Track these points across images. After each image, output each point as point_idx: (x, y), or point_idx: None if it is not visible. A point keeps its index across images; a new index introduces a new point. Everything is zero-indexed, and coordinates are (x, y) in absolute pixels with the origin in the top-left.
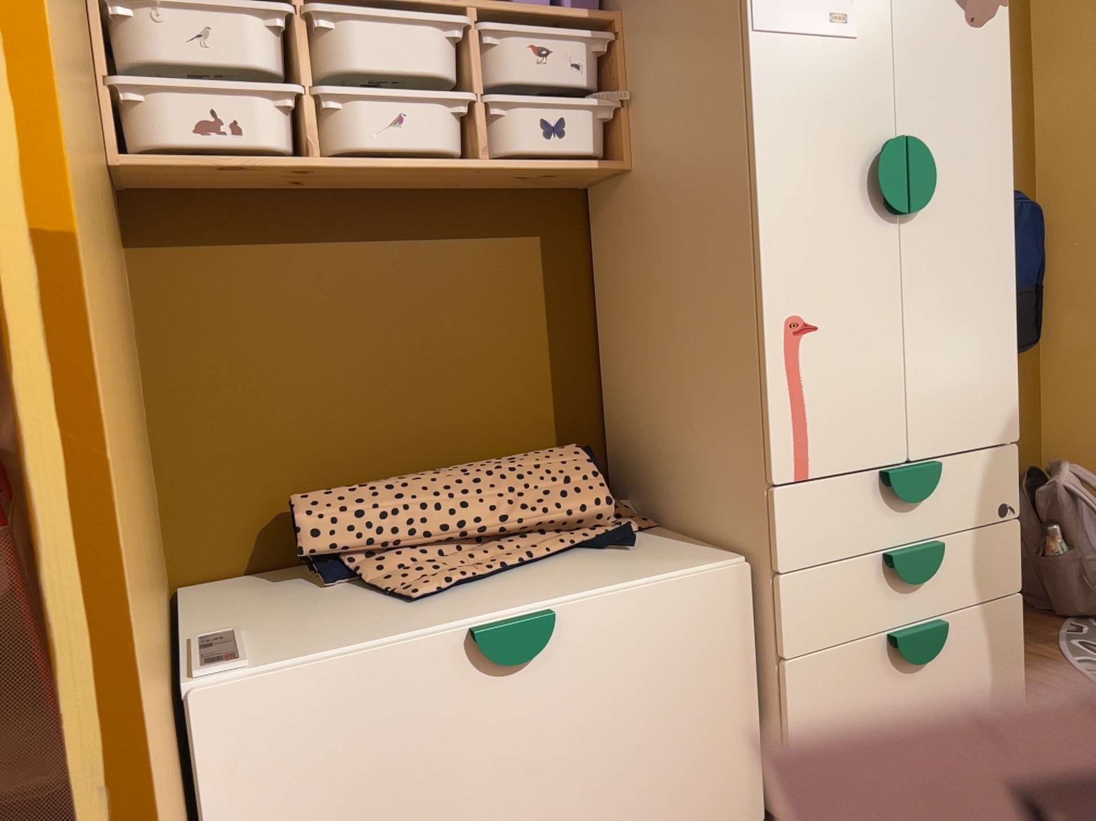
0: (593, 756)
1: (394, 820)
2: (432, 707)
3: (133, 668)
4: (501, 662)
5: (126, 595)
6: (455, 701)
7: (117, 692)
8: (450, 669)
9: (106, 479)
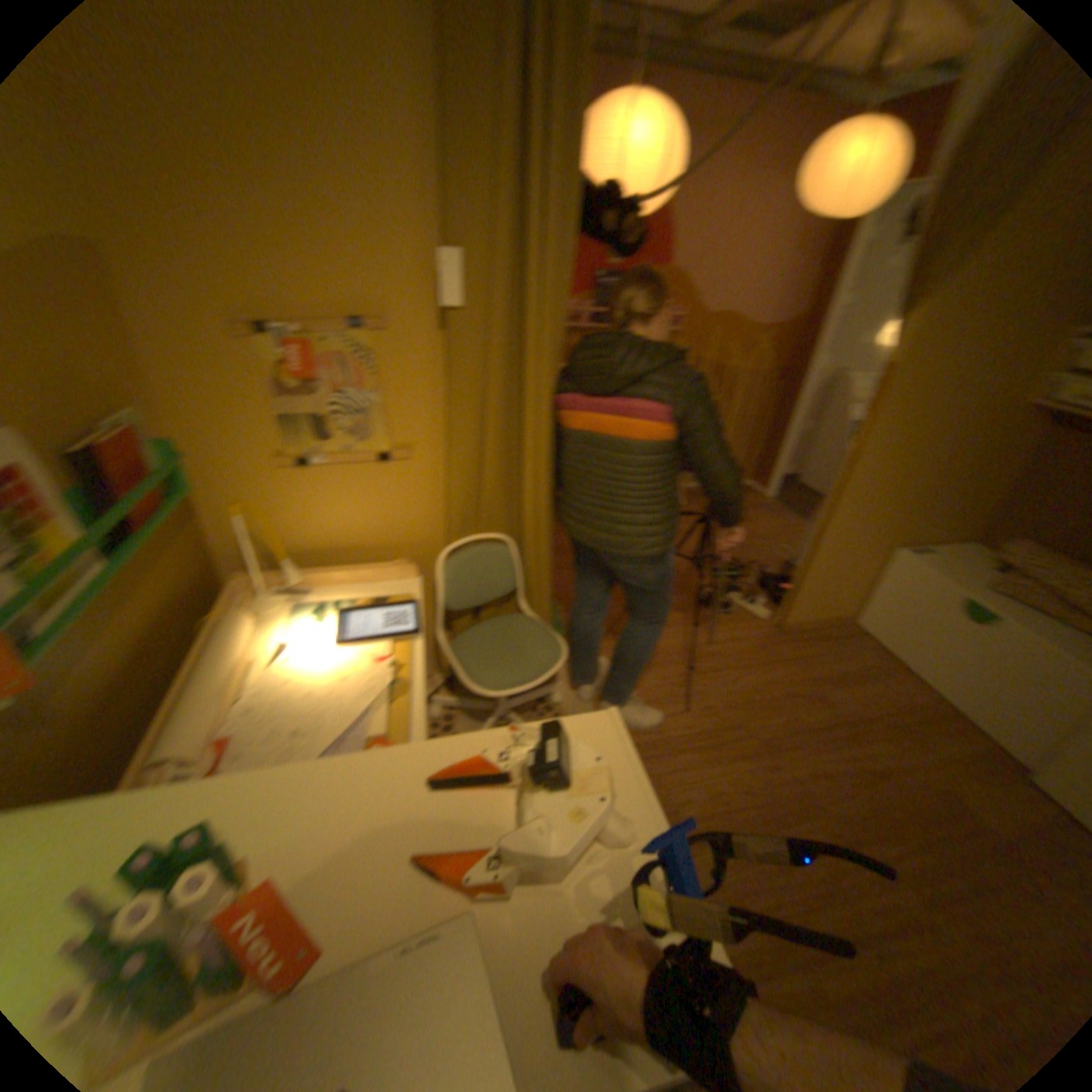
0: (982, 672)
1: (917, 623)
2: (946, 608)
3: (841, 519)
4: (971, 615)
5: (851, 509)
6: (953, 612)
7: (831, 519)
8: (958, 603)
9: (854, 489)
